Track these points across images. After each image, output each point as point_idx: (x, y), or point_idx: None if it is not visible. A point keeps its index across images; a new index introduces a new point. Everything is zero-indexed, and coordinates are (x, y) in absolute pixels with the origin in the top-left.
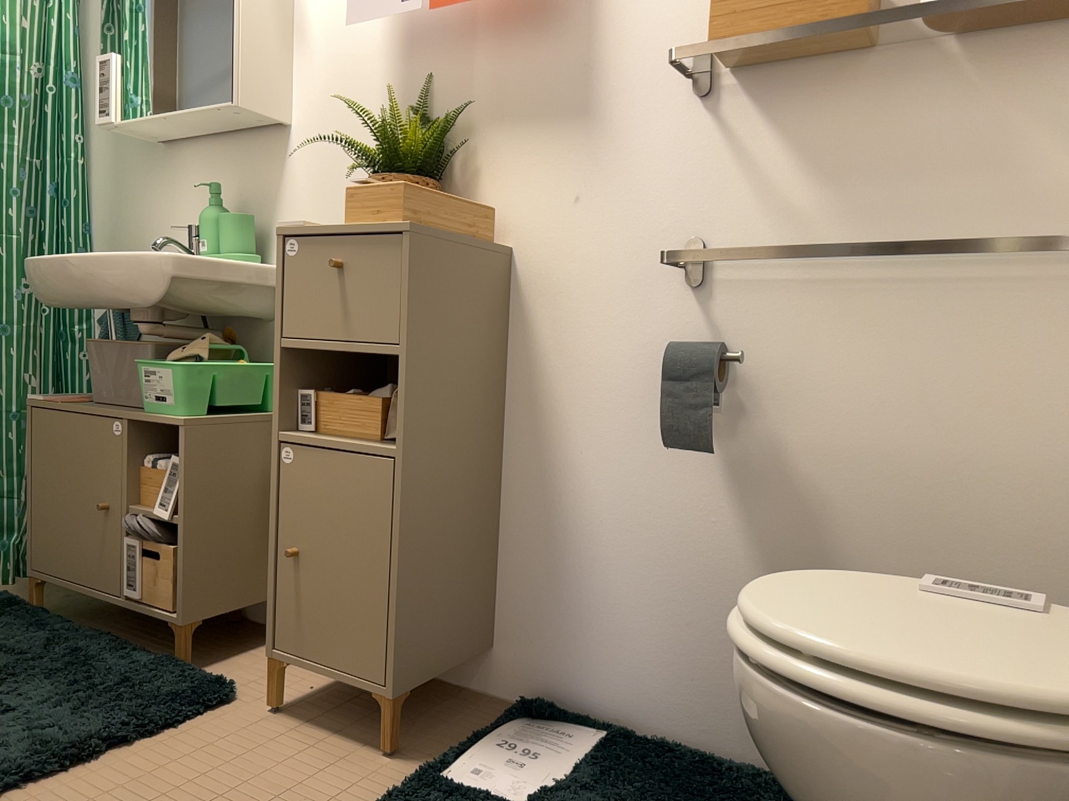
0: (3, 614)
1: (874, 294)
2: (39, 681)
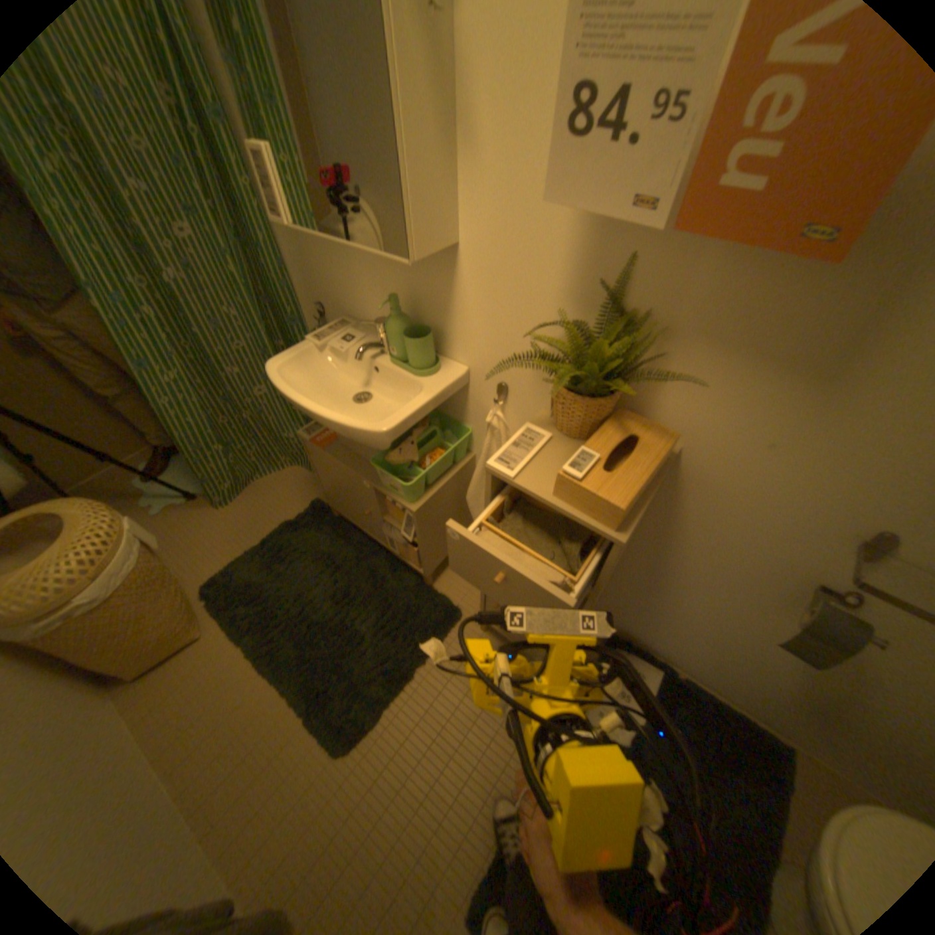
0: (320, 531)
1: None
2: (362, 614)
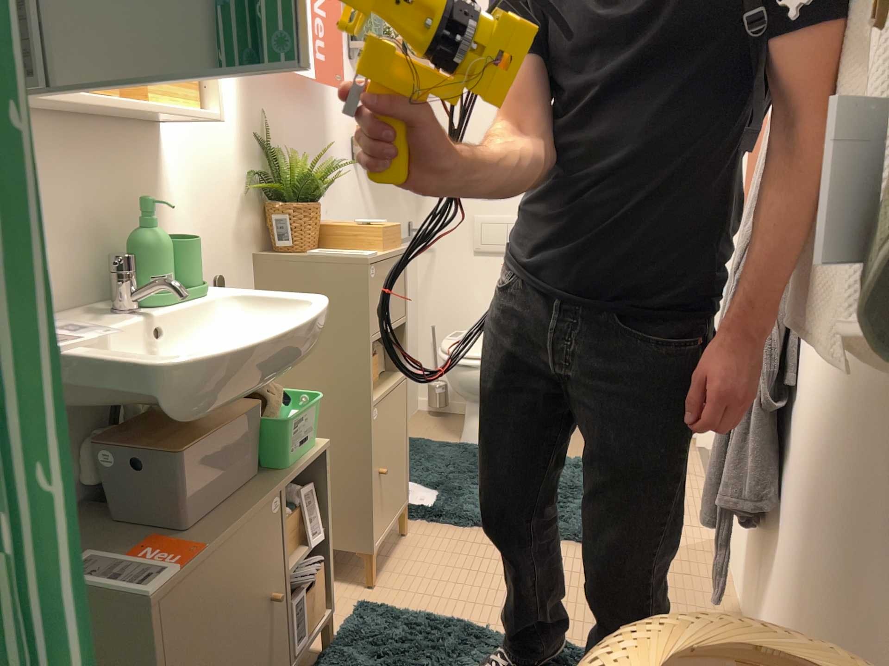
0: None
1: None
2: None
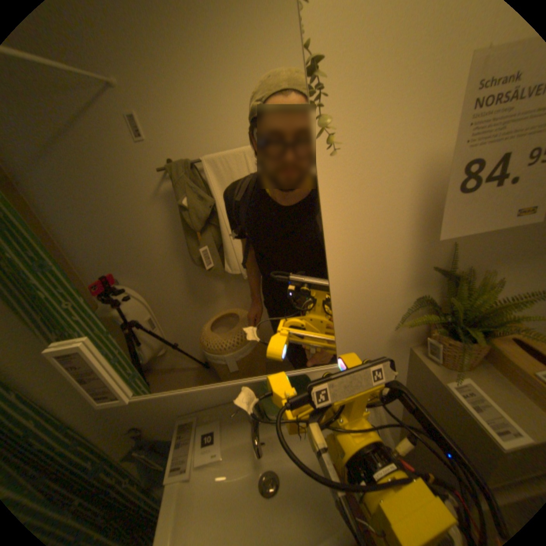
0: None
1: None
2: None
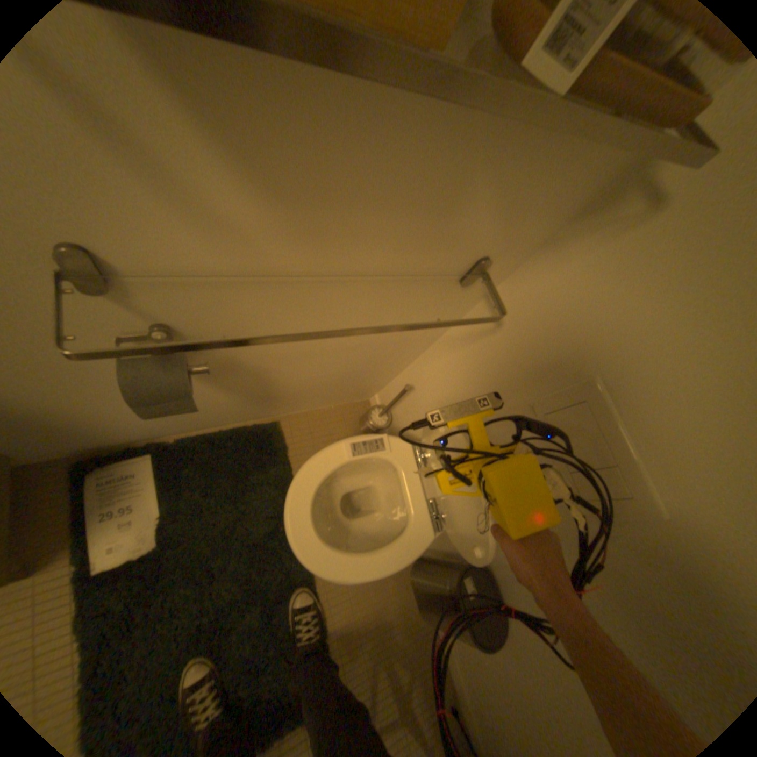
0: None
1: (320, 289)
2: None
